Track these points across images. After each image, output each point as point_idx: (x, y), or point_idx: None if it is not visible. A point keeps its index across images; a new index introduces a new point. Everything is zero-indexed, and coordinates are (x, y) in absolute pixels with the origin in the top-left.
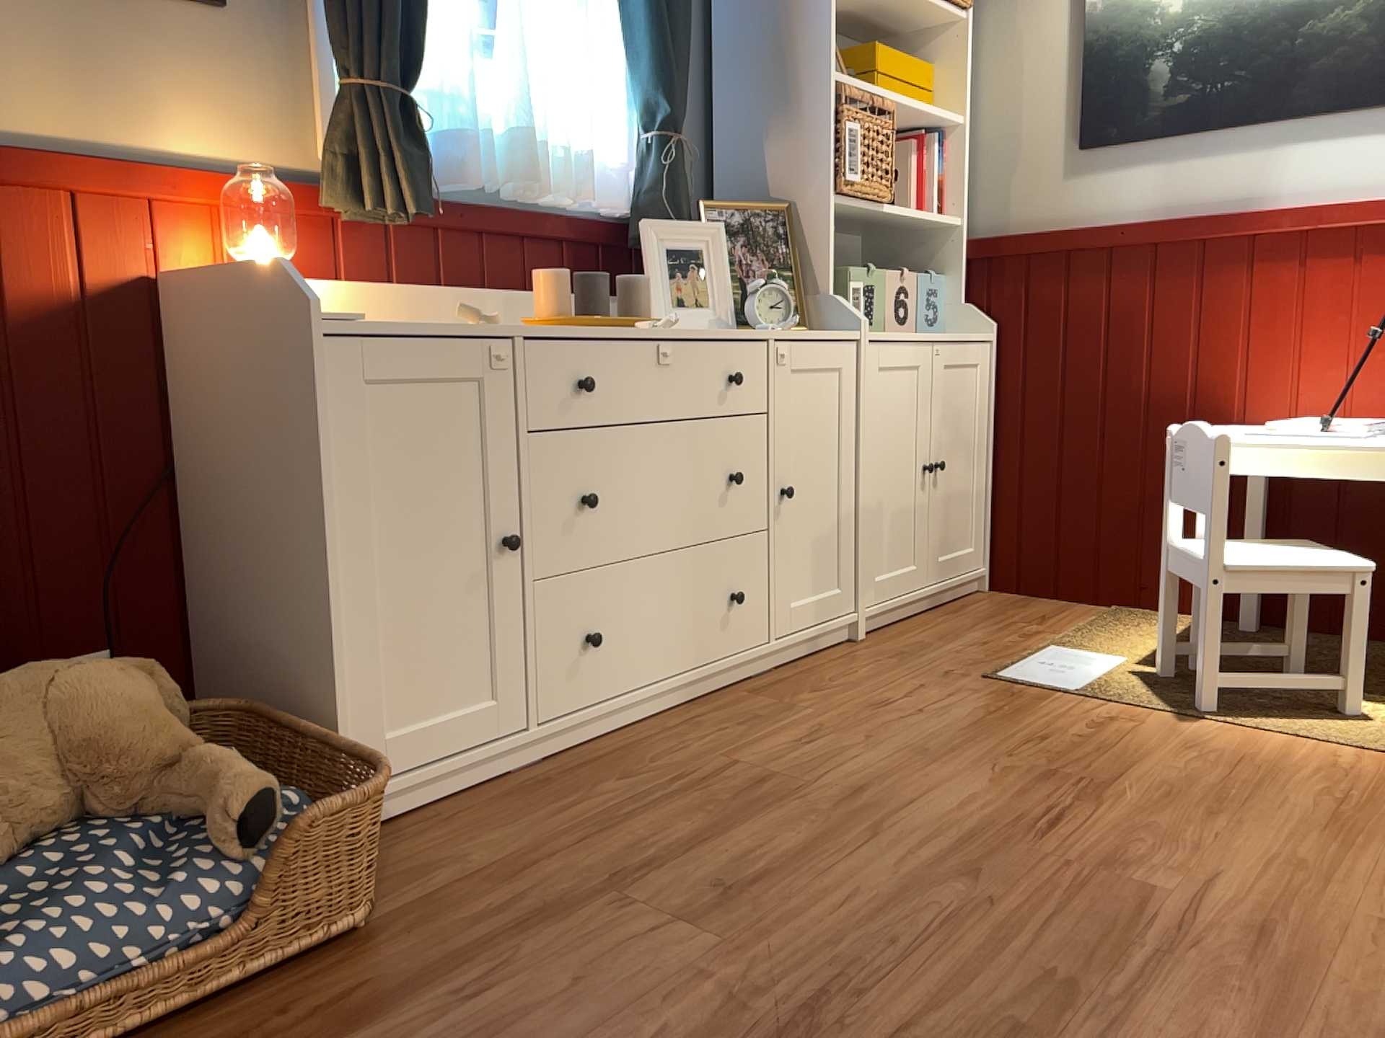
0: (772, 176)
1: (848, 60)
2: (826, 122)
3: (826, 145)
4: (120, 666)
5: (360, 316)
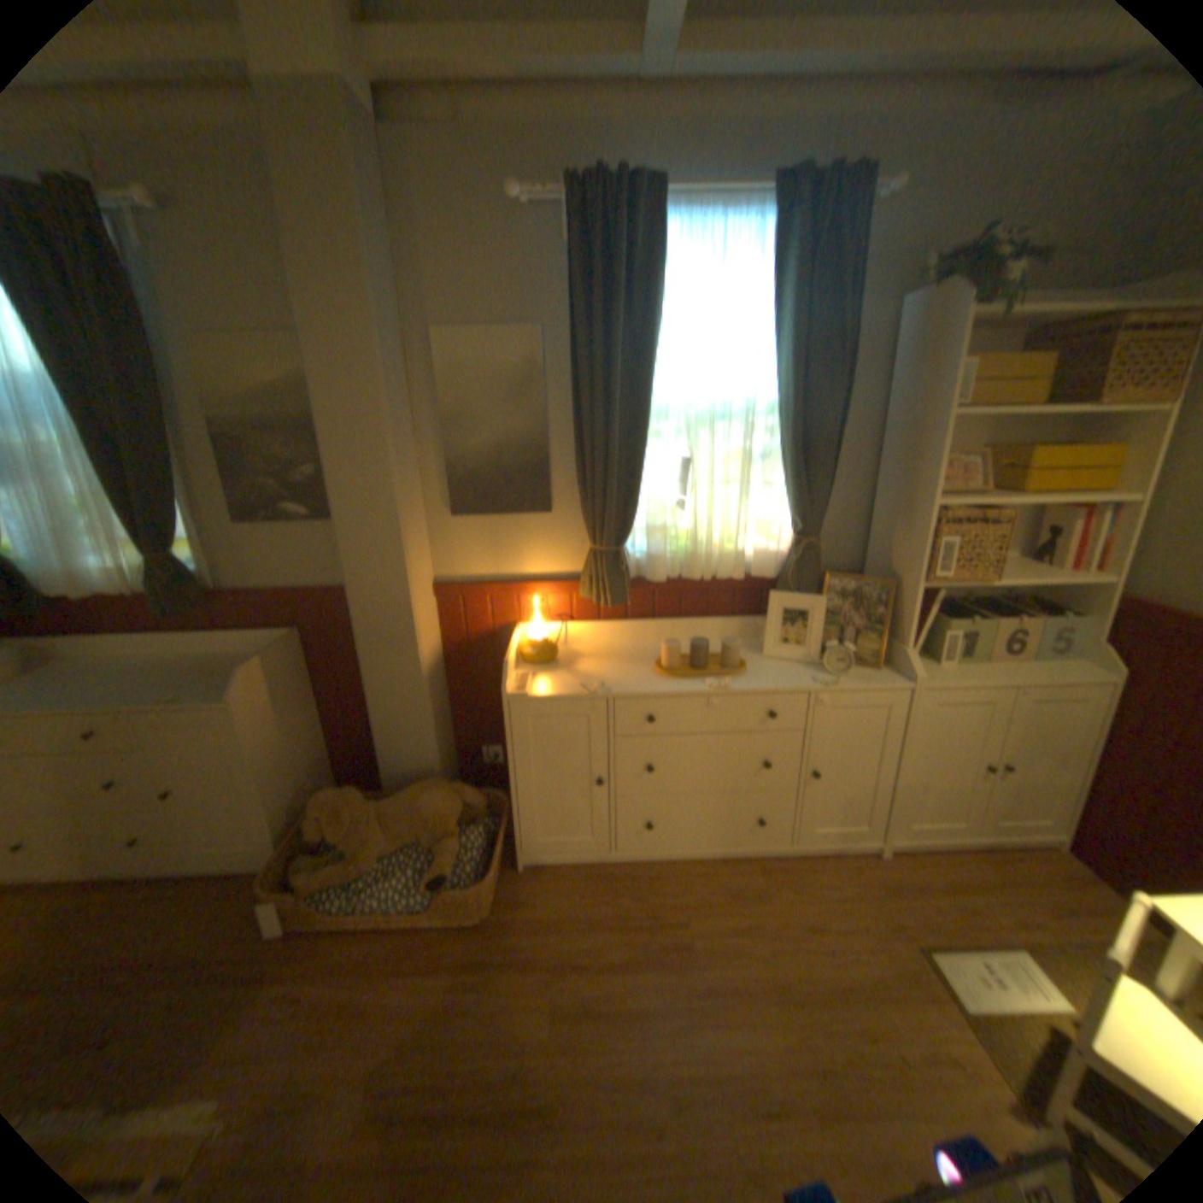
0: (894, 555)
1: (1014, 453)
2: (926, 536)
3: (924, 551)
4: (448, 793)
5: (527, 693)
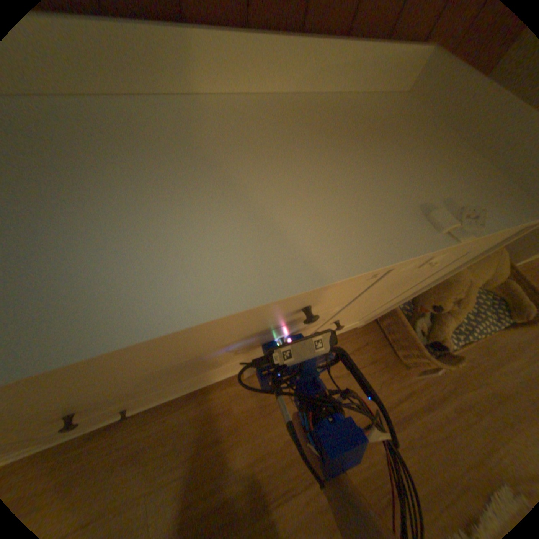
0: None
1: None
2: None
3: None
4: None
5: None
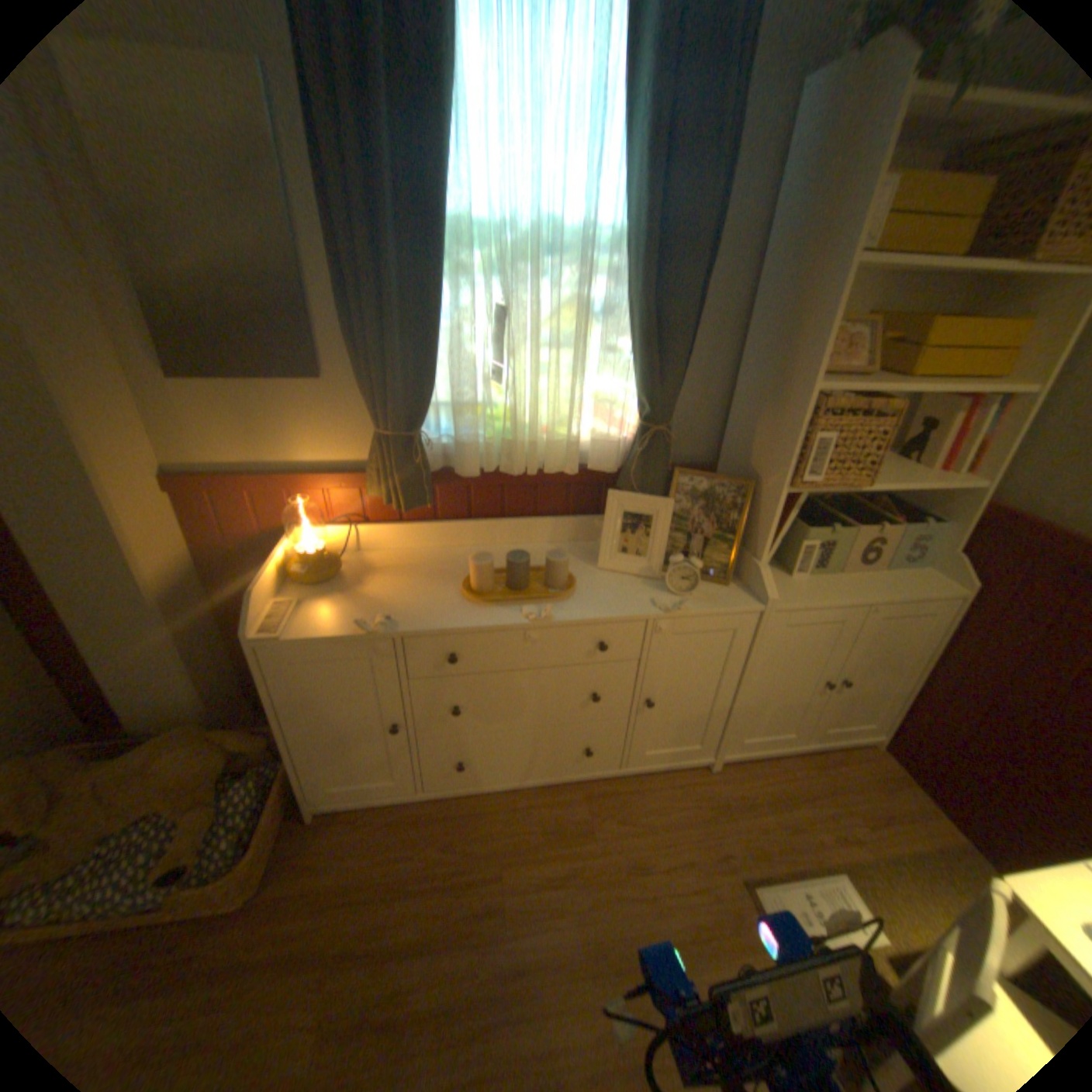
0: (756, 448)
1: (907, 324)
2: (799, 429)
3: (794, 448)
4: (202, 746)
5: (281, 634)
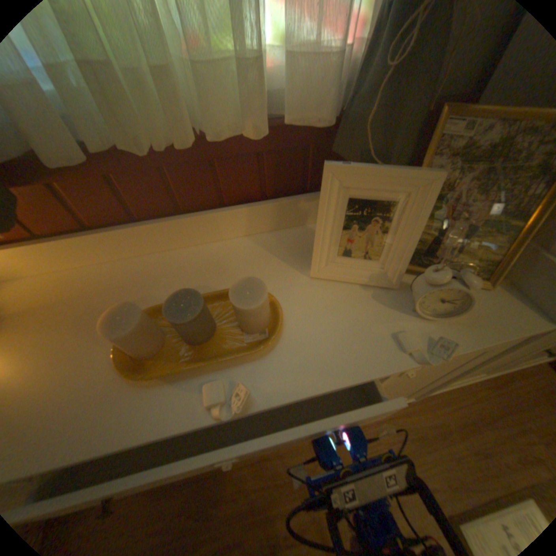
0: None
1: None
2: None
3: None
4: None
5: None
